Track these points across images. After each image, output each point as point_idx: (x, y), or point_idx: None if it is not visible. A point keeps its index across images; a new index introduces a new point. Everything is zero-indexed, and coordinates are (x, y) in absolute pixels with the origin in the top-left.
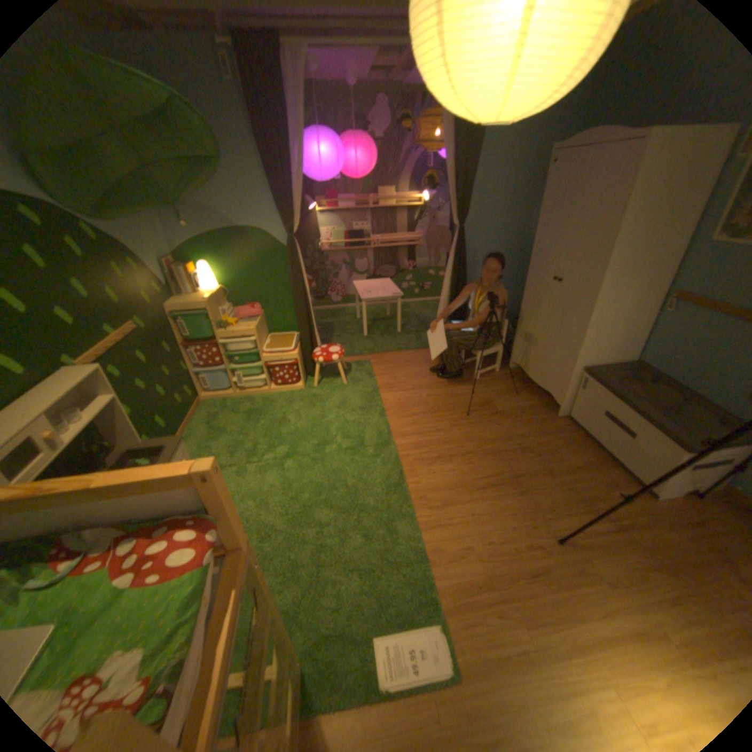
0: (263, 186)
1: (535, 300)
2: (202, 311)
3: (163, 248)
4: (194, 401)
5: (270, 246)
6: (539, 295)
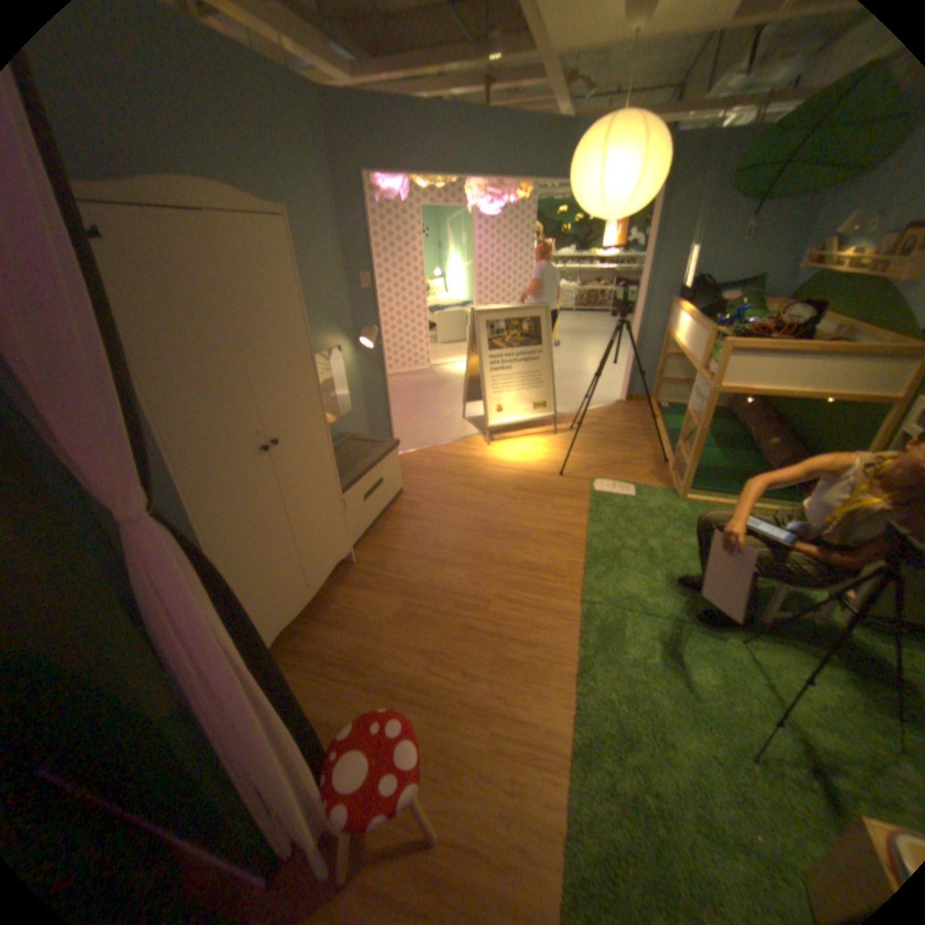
0: None
1: (239, 519)
2: None
3: None
4: None
5: None
6: (243, 503)
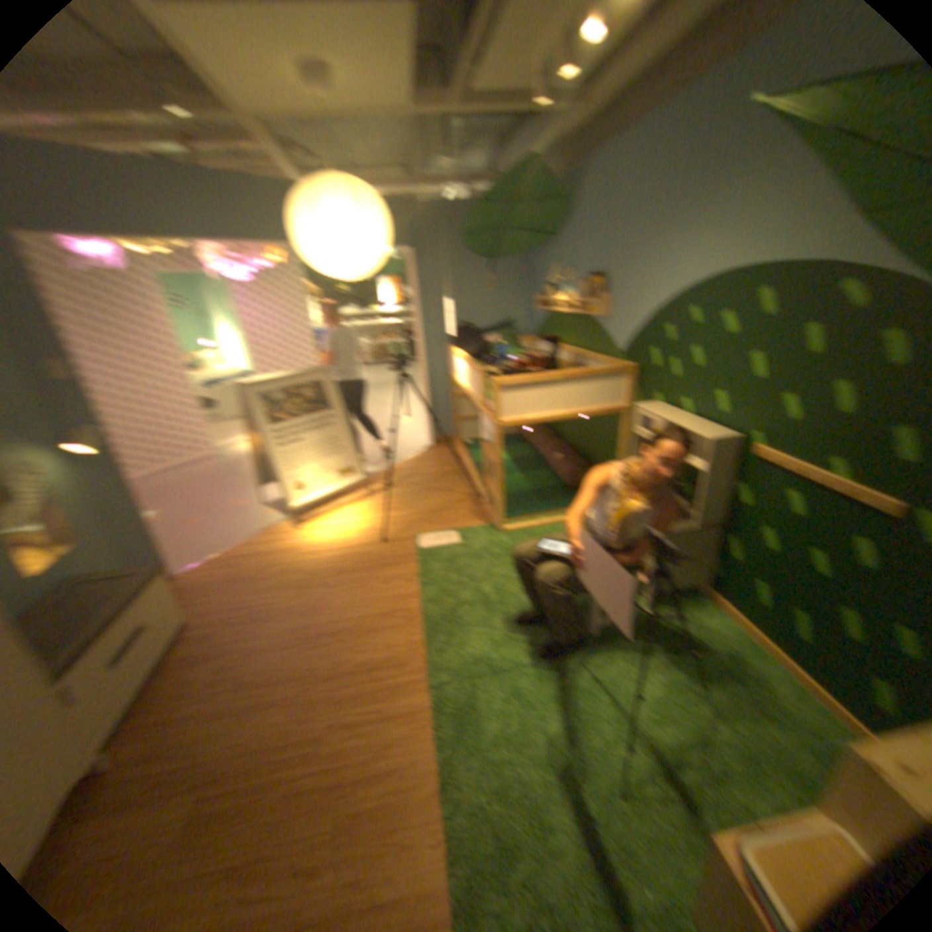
0: None
1: None
2: None
3: None
4: None
5: None
6: None
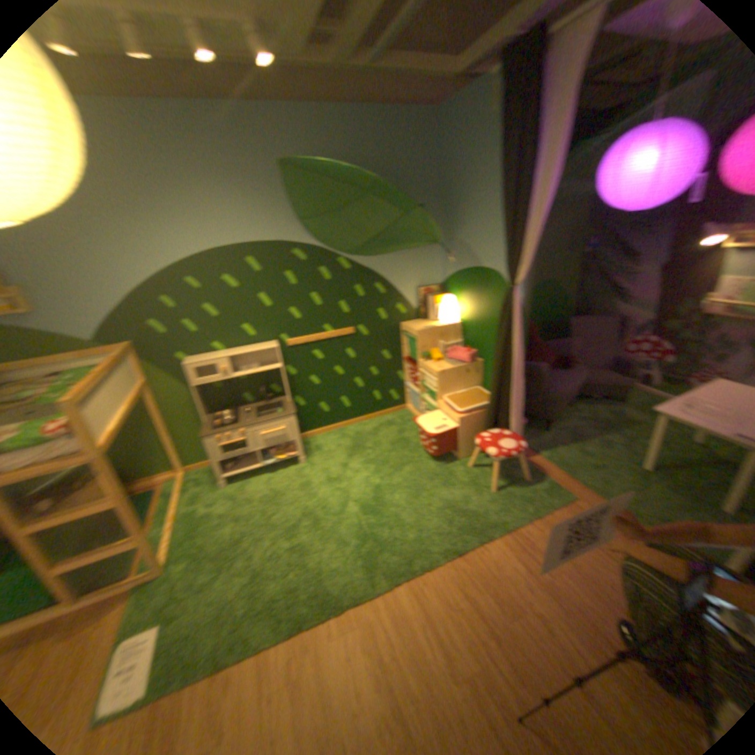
0: (512, 224)
1: None
2: (417, 339)
3: (432, 278)
4: (398, 406)
5: (503, 294)
6: None
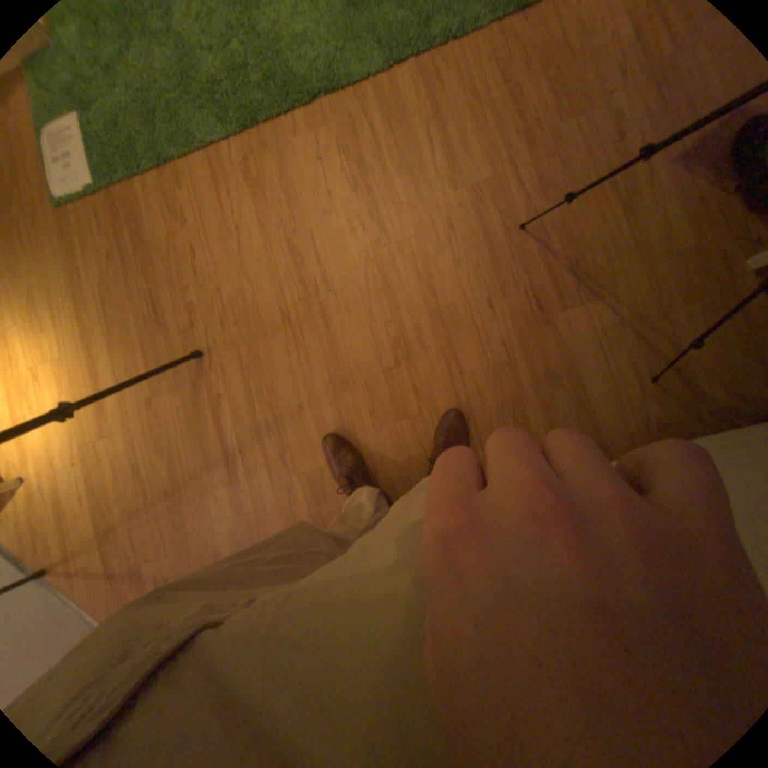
0: None
1: None
2: None
3: None
4: None
5: None
6: None
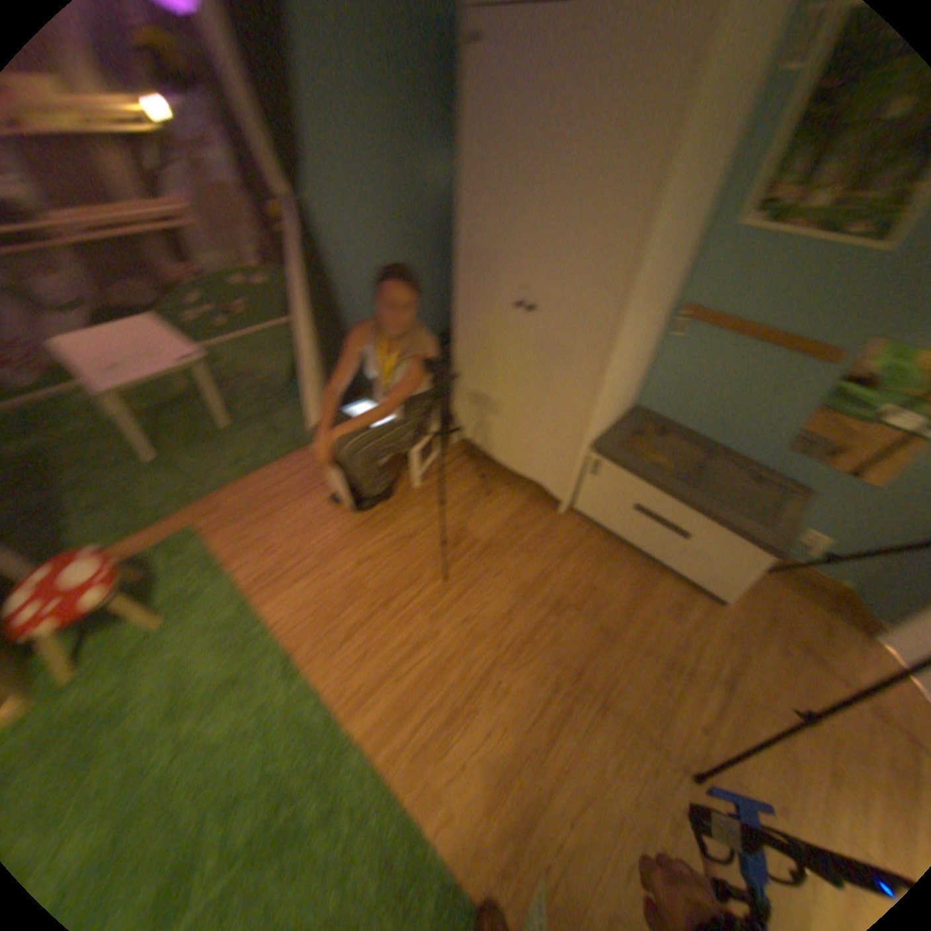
0: None
1: (485, 339)
2: None
3: None
4: None
5: None
6: (492, 331)
